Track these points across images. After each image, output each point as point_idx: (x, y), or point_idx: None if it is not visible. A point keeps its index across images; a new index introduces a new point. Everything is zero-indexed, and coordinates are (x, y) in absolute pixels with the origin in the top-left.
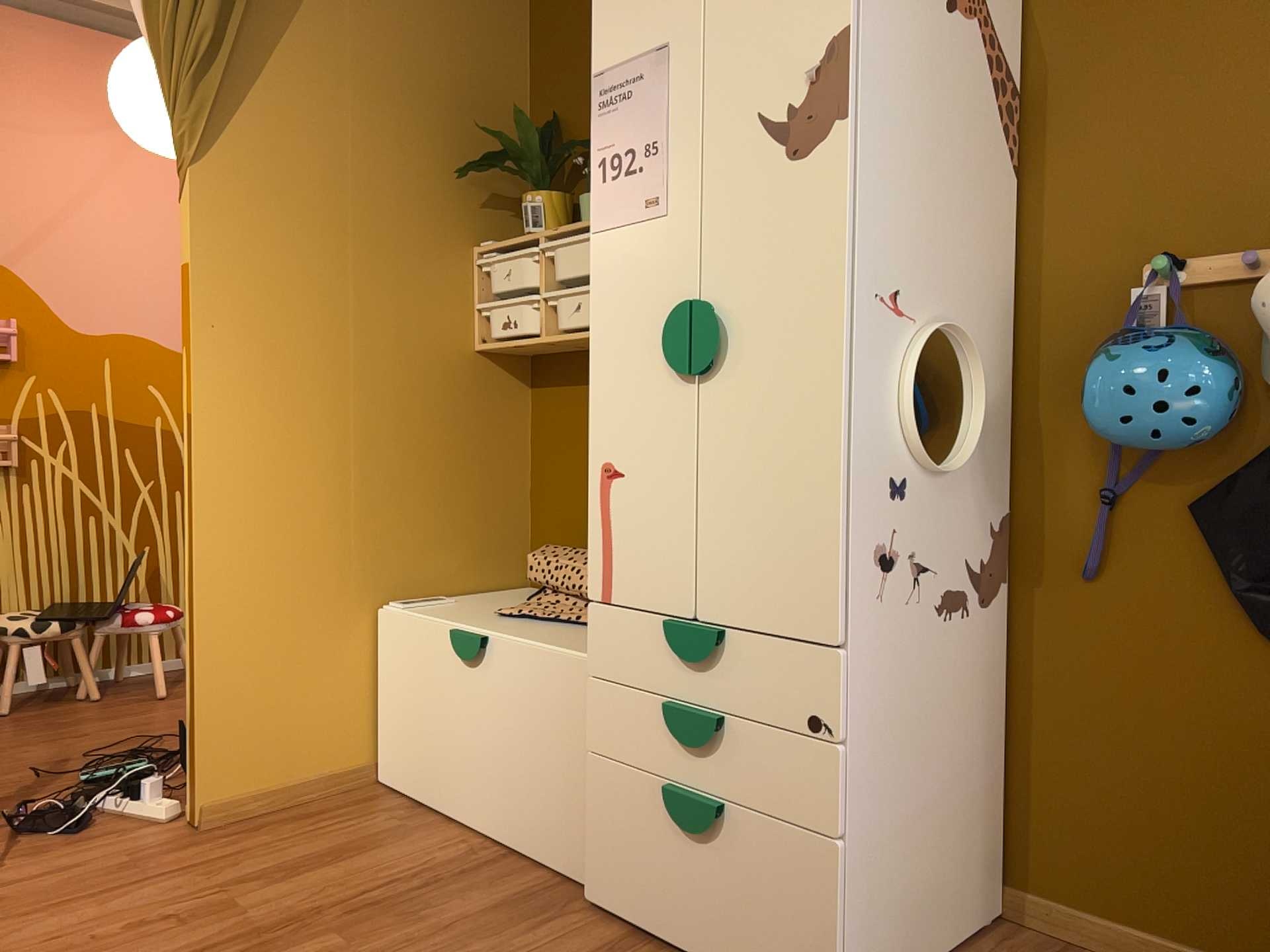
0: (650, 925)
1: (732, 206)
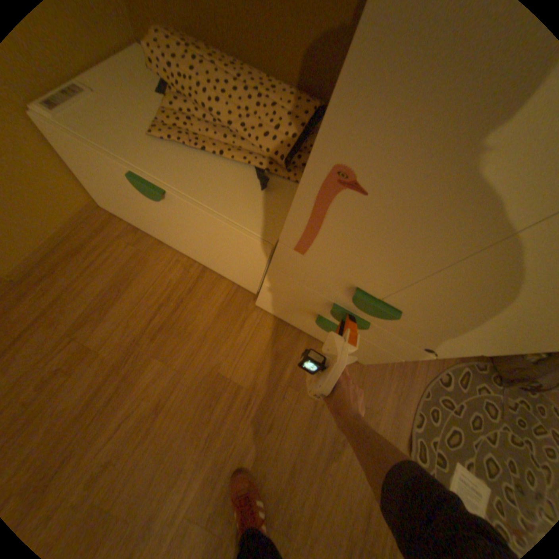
0: (290, 322)
1: None
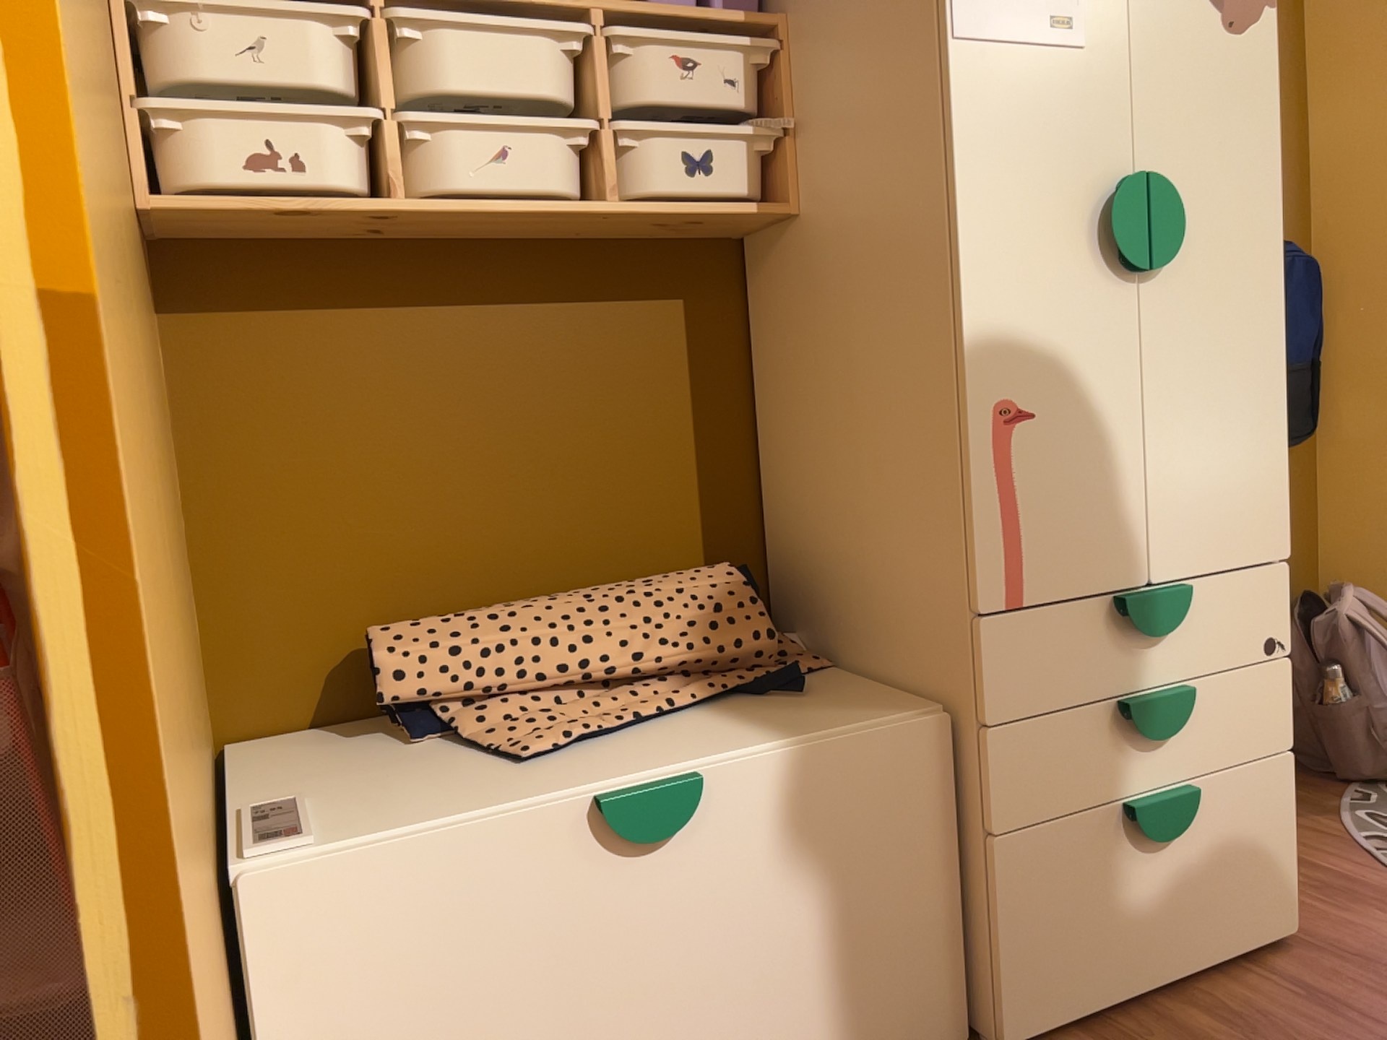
0: (1108, 994)
1: (1166, 64)
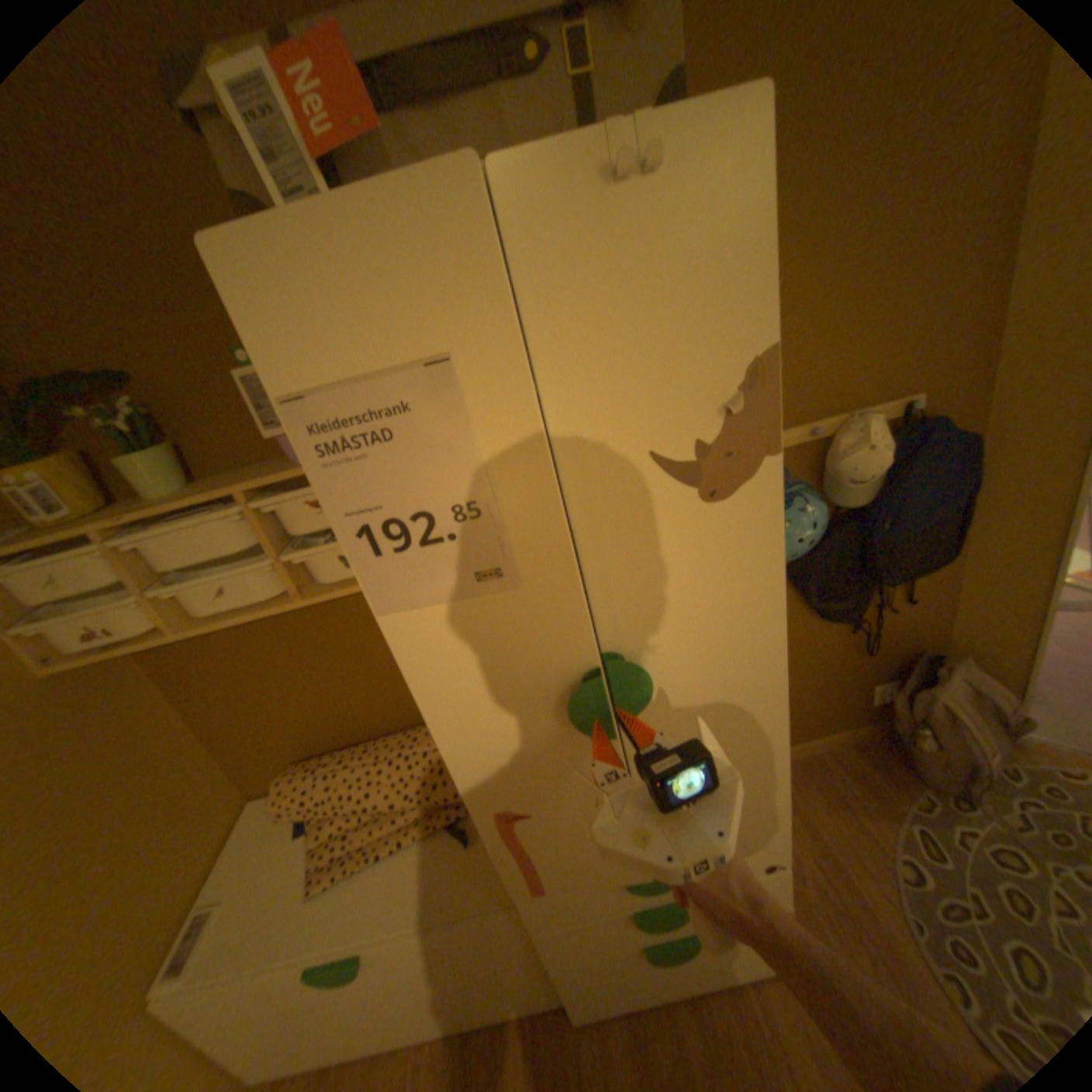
0: (641, 1006)
1: (628, 559)
